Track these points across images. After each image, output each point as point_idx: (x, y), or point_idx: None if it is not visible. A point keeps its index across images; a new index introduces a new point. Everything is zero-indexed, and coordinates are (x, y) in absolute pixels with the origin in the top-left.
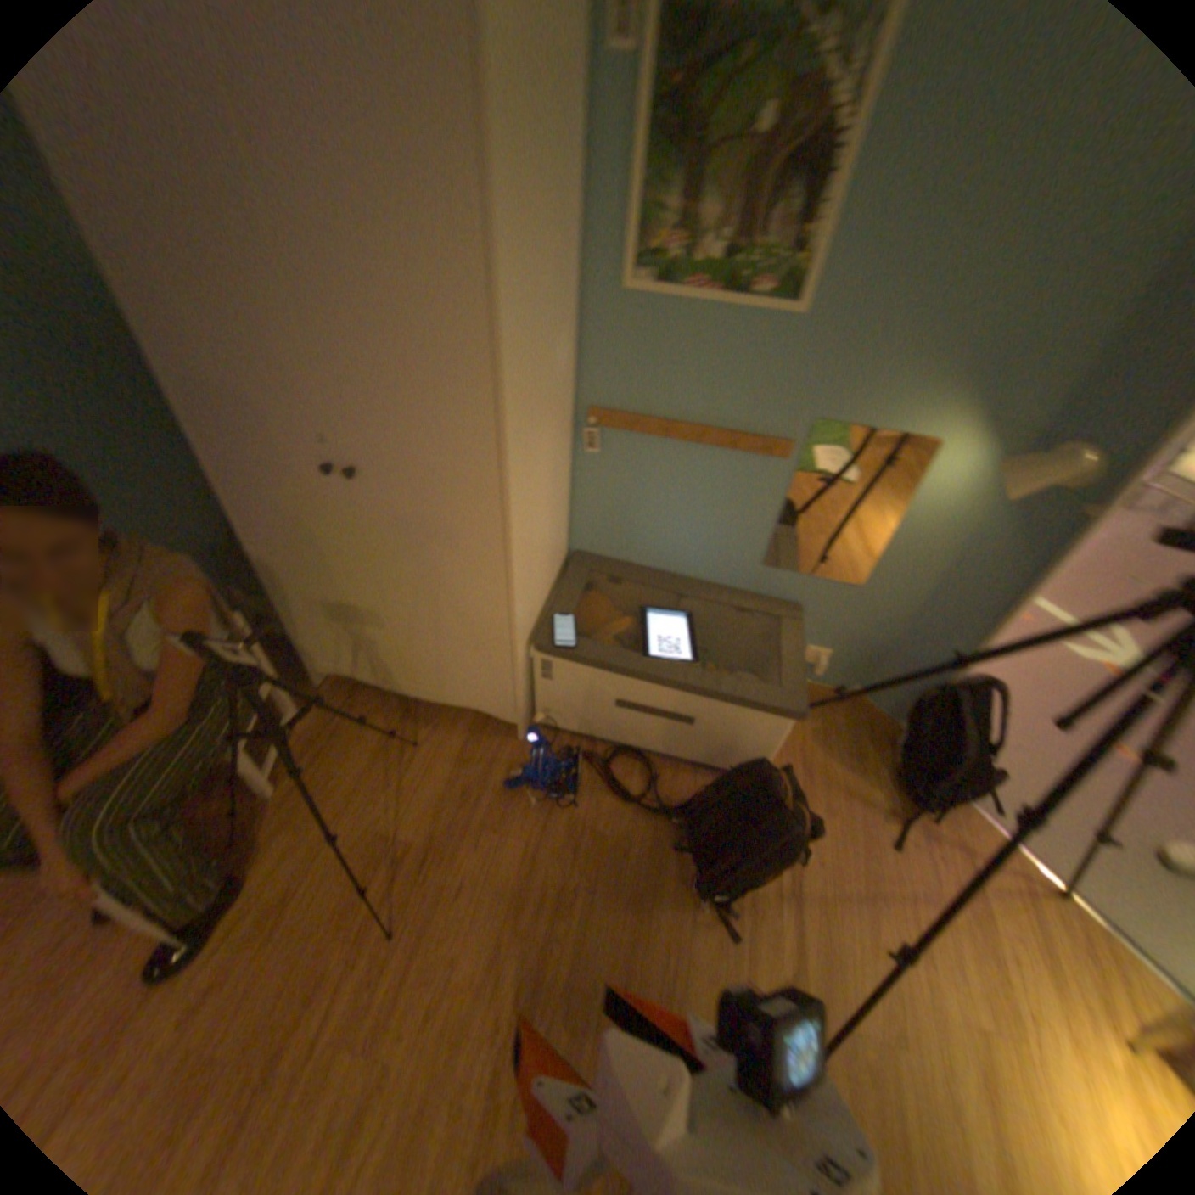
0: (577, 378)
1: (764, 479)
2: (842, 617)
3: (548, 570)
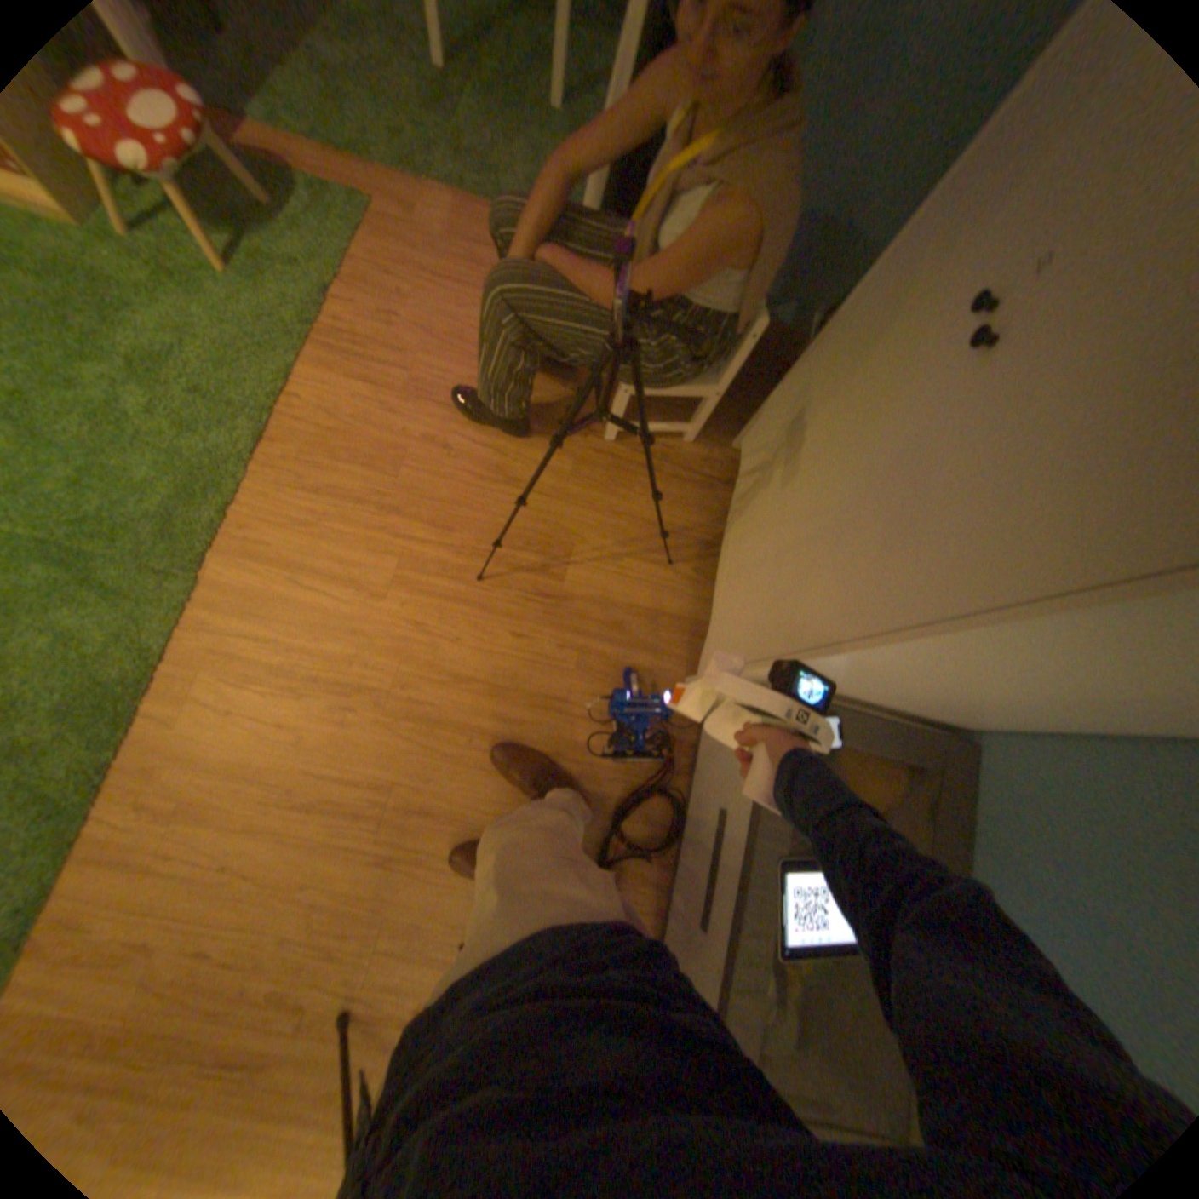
0: None
1: None
2: None
3: (915, 709)
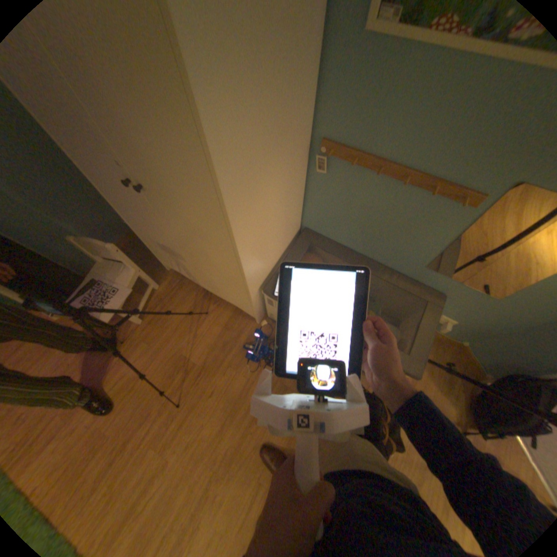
0: (319, 113)
1: (451, 217)
2: (475, 311)
3: (281, 246)
